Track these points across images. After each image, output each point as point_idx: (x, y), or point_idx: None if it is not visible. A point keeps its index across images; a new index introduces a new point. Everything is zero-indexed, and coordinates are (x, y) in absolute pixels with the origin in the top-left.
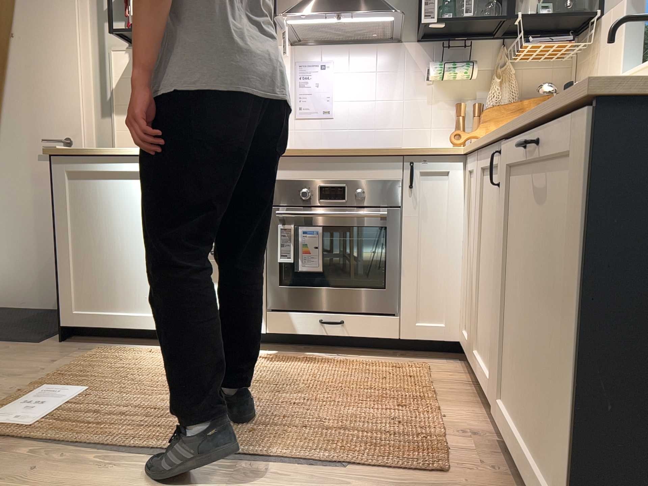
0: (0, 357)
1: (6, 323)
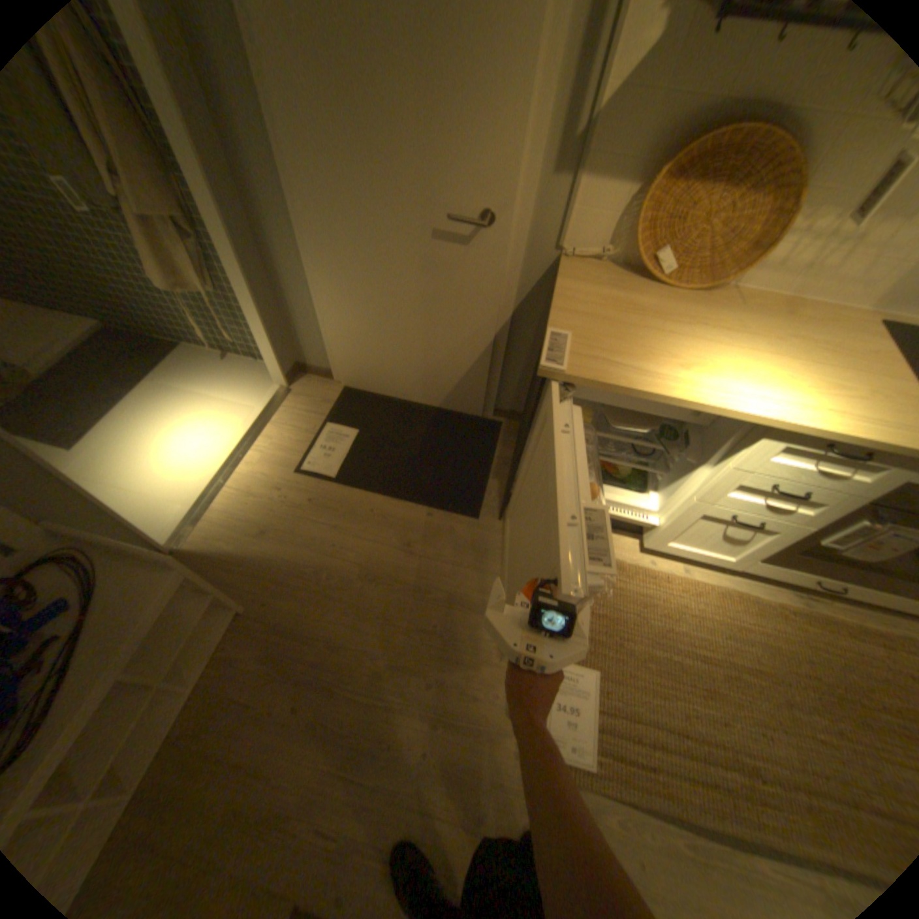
0: (460, 556)
1: (414, 451)
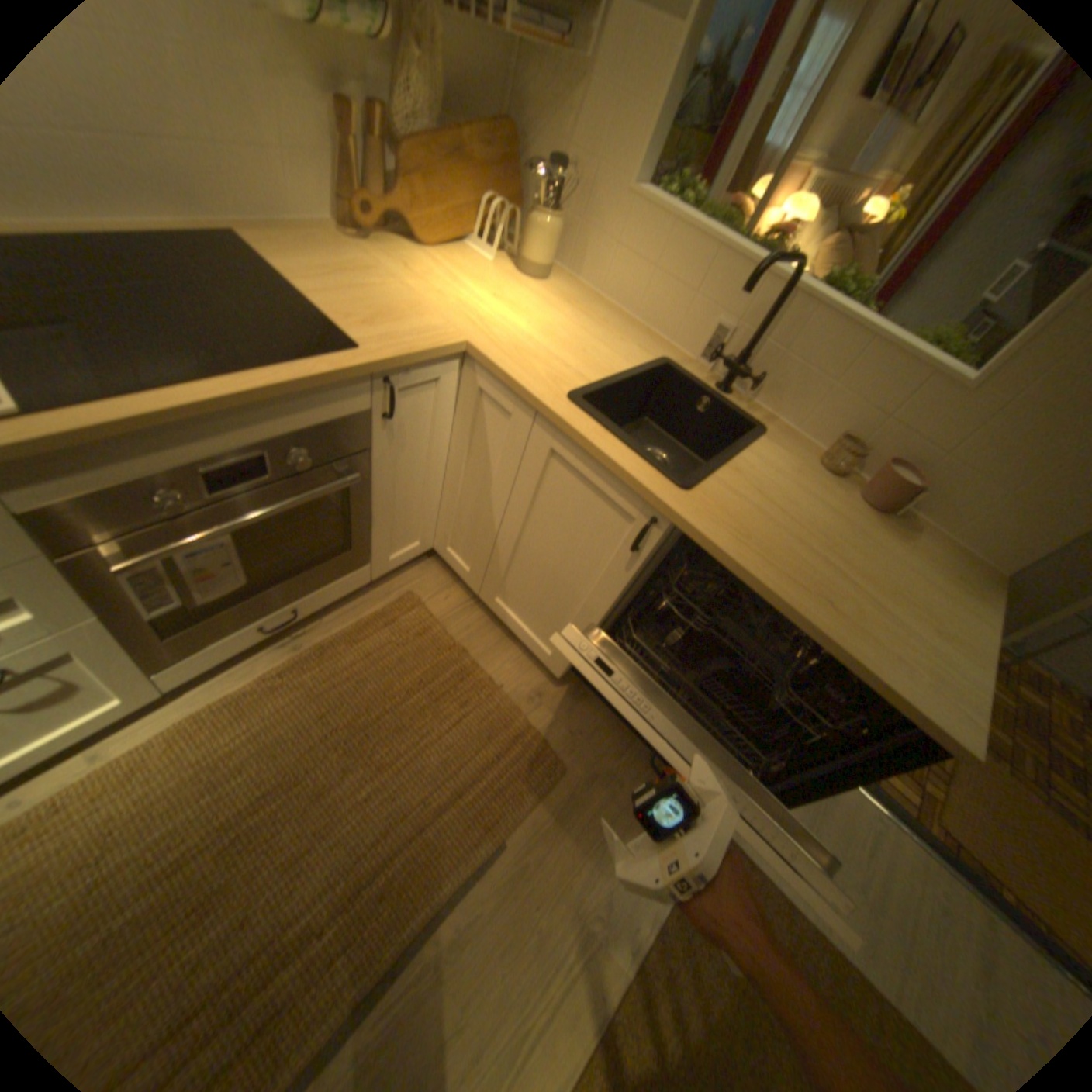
0: None
1: None
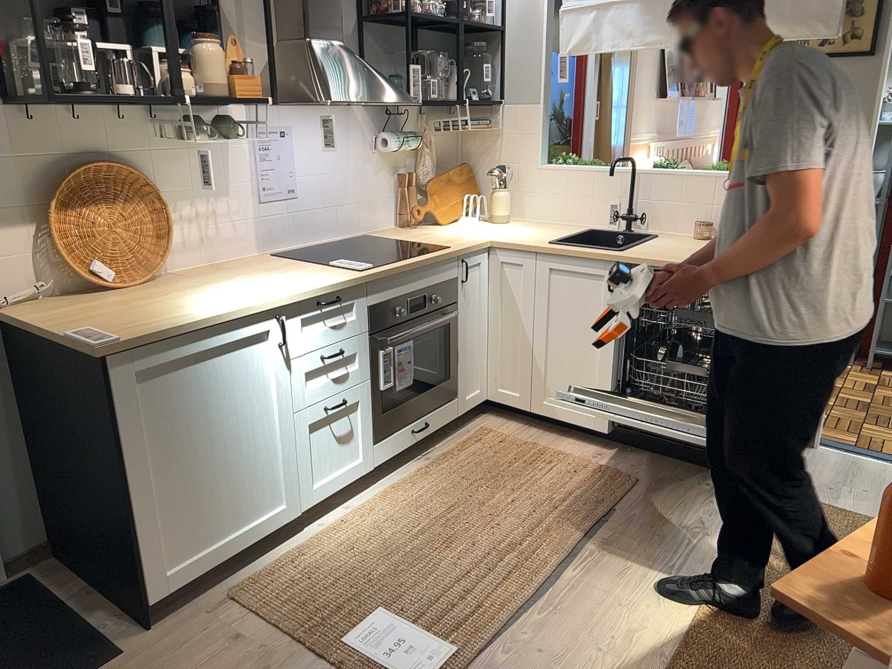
0: None
1: None
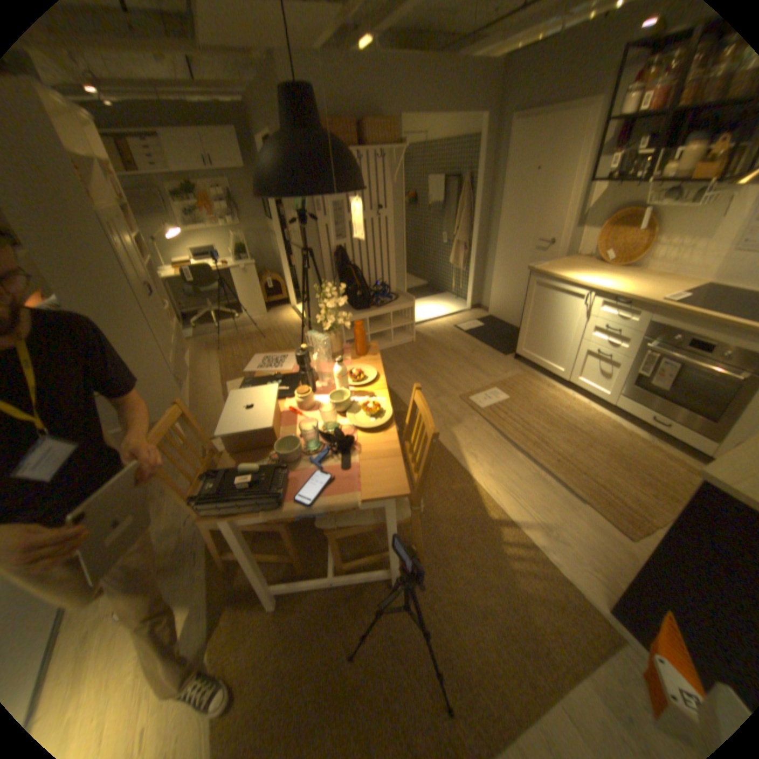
0: (488, 359)
1: (499, 335)
